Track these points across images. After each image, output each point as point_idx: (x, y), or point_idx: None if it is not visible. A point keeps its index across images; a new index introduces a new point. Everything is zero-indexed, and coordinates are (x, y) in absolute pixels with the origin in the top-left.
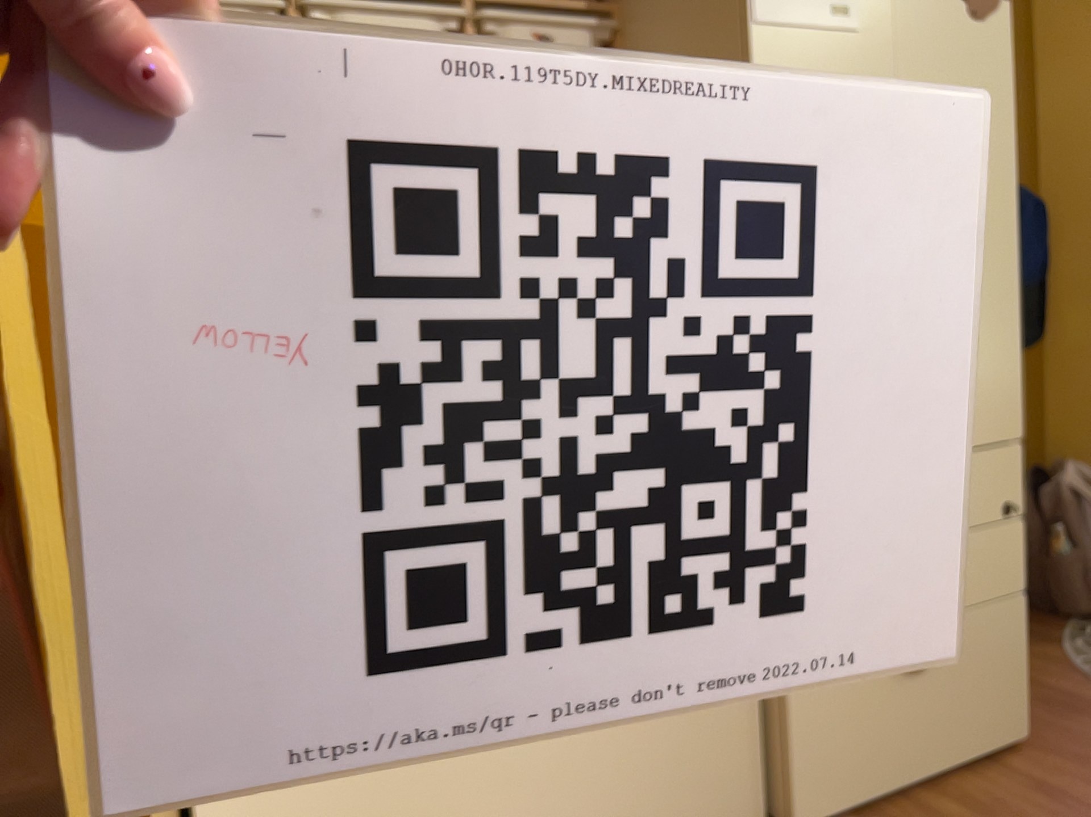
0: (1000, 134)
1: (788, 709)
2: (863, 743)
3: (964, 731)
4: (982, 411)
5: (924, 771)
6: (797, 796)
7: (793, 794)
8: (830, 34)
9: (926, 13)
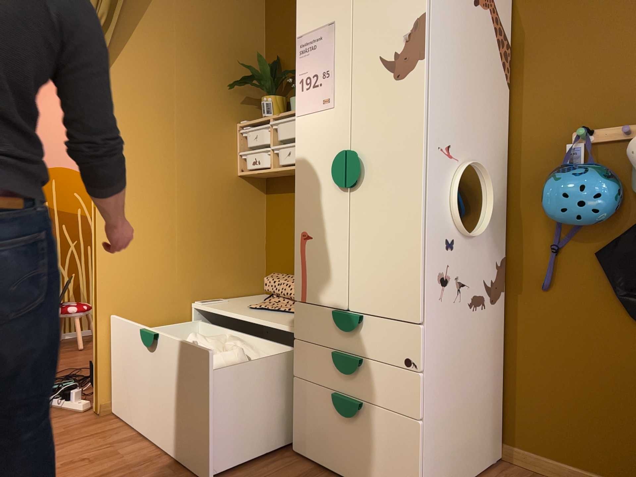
0: (409, 141)
1: (295, 396)
2: (319, 434)
3: (370, 472)
4: (389, 298)
5: (347, 474)
6: (293, 435)
7: (295, 434)
8: (321, 113)
9: (366, 88)
